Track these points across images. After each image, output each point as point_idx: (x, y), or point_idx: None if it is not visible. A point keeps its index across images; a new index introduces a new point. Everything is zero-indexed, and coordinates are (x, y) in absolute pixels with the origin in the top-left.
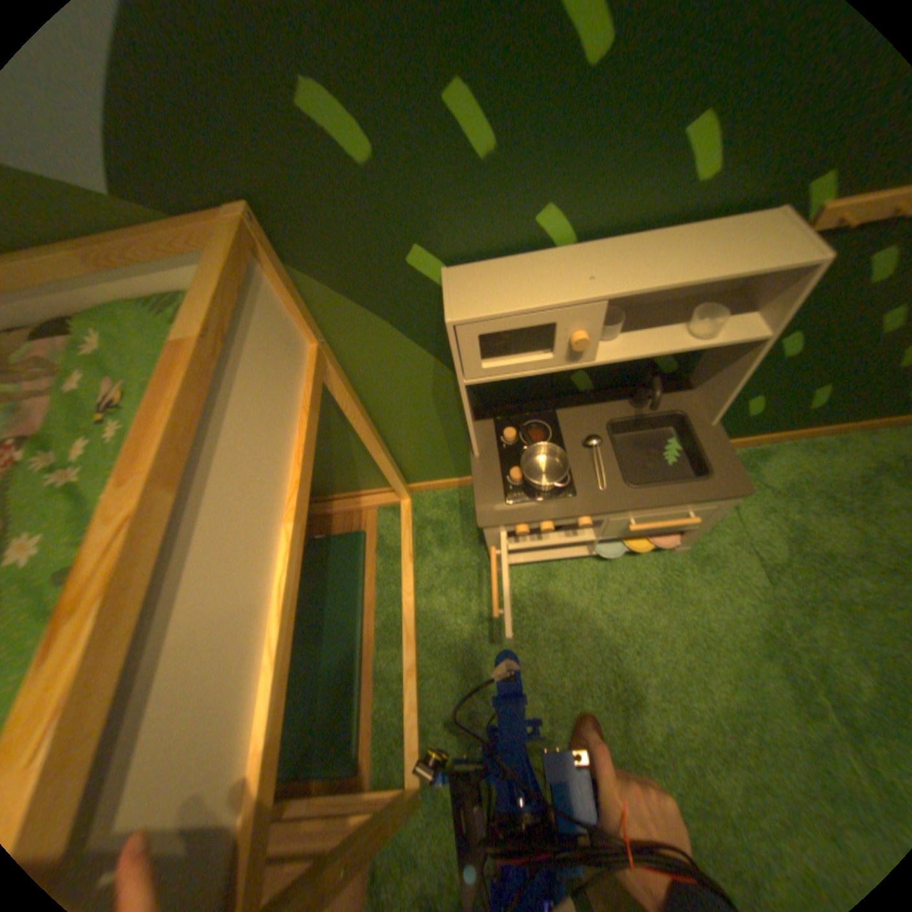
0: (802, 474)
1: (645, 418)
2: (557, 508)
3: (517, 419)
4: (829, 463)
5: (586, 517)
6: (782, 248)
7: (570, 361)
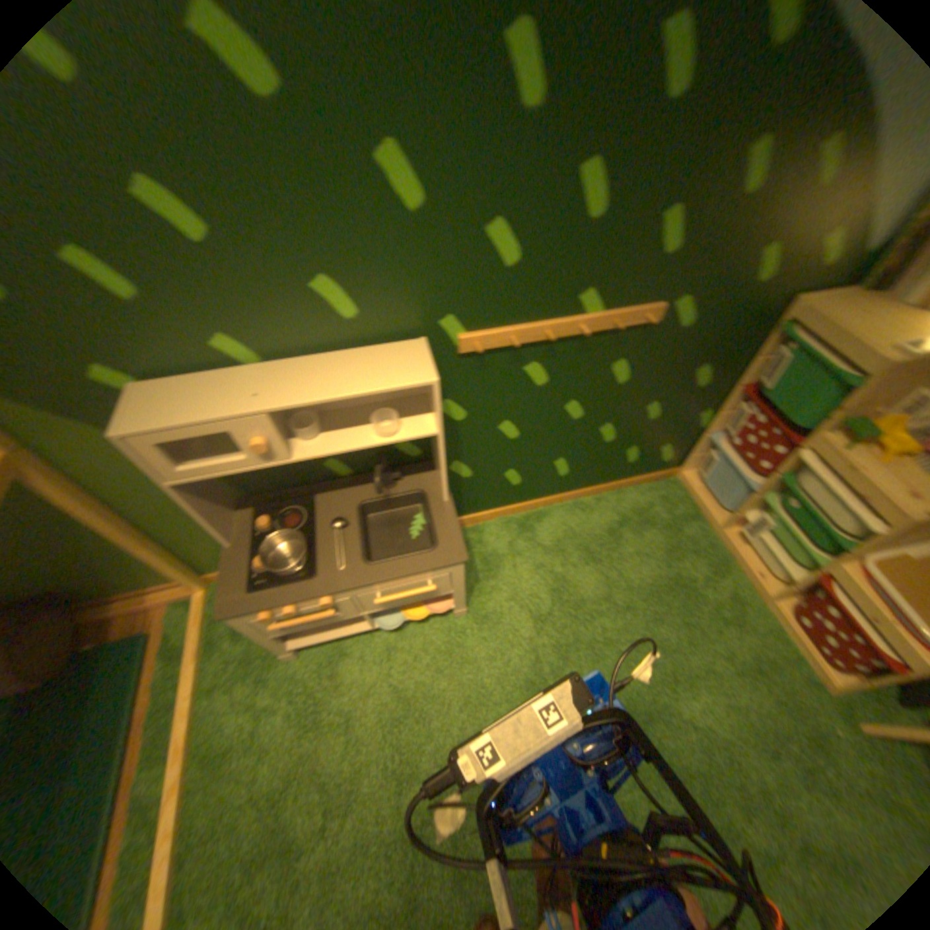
0: (568, 531)
1: (394, 498)
2: (297, 592)
3: (278, 506)
4: (588, 520)
5: (327, 596)
6: (411, 371)
7: (270, 460)
